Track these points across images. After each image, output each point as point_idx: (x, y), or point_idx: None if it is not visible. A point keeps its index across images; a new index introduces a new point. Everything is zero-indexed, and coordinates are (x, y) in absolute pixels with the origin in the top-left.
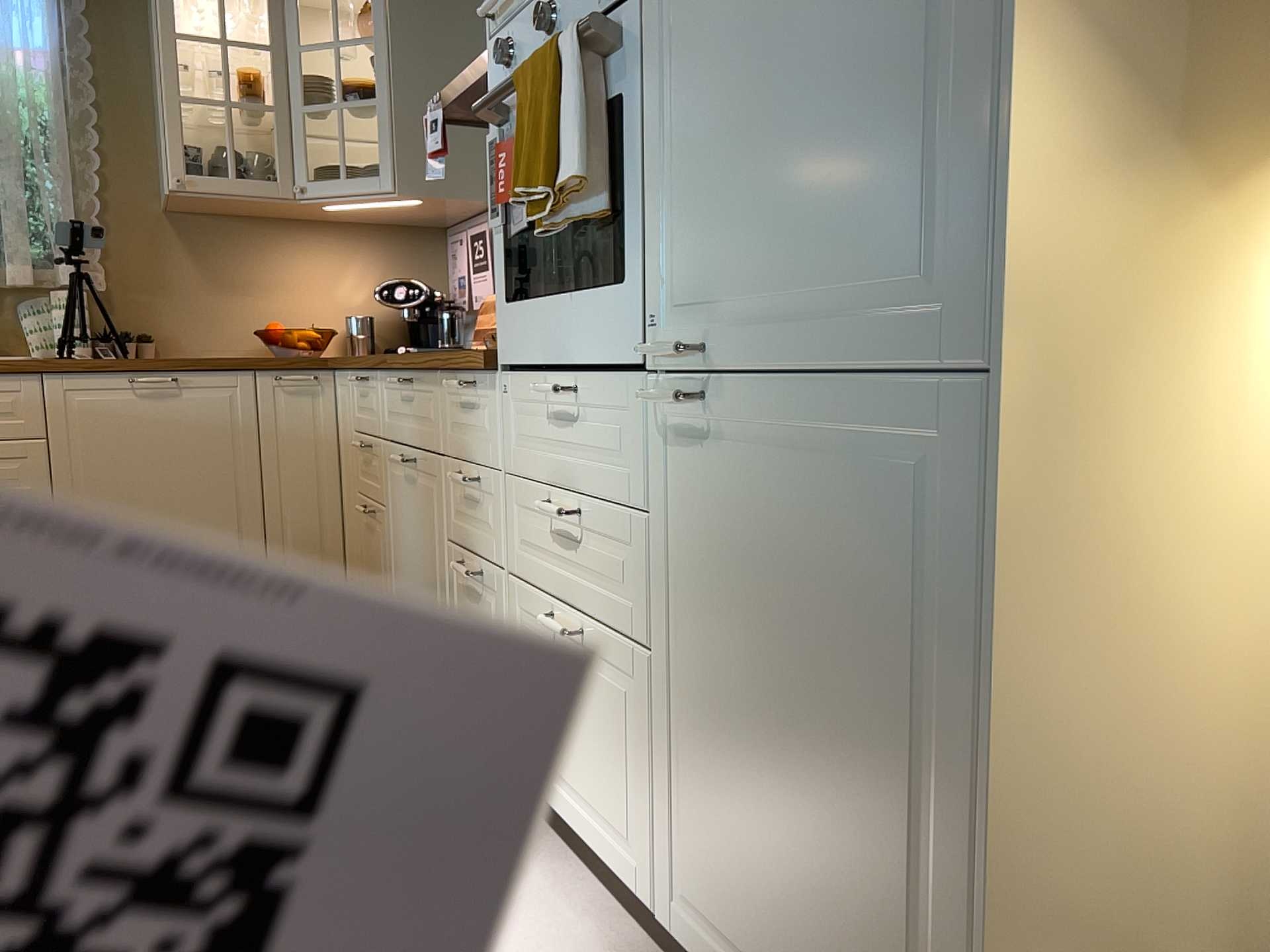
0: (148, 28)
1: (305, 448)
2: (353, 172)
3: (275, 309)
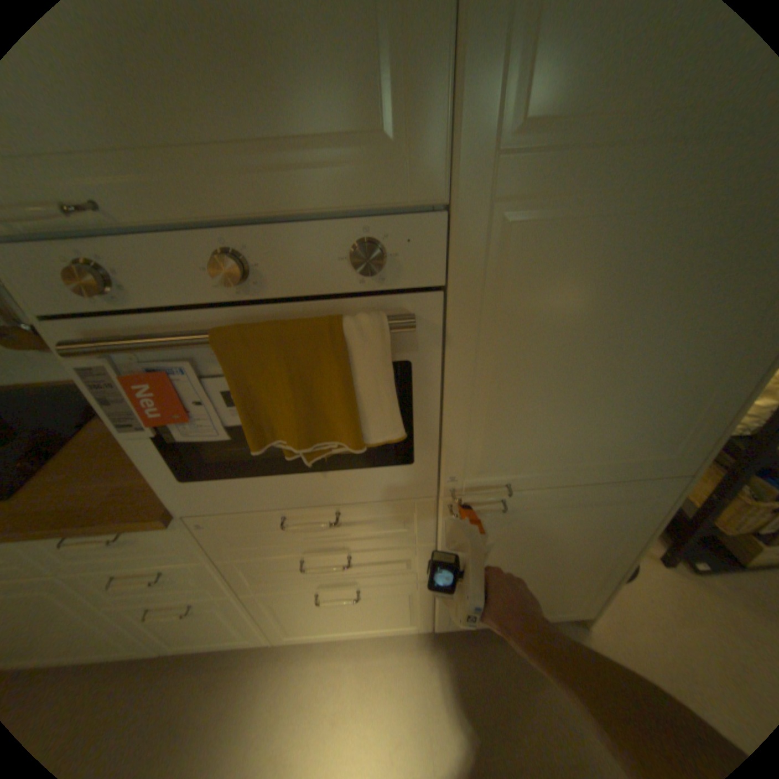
0: None
1: None
2: None
3: None
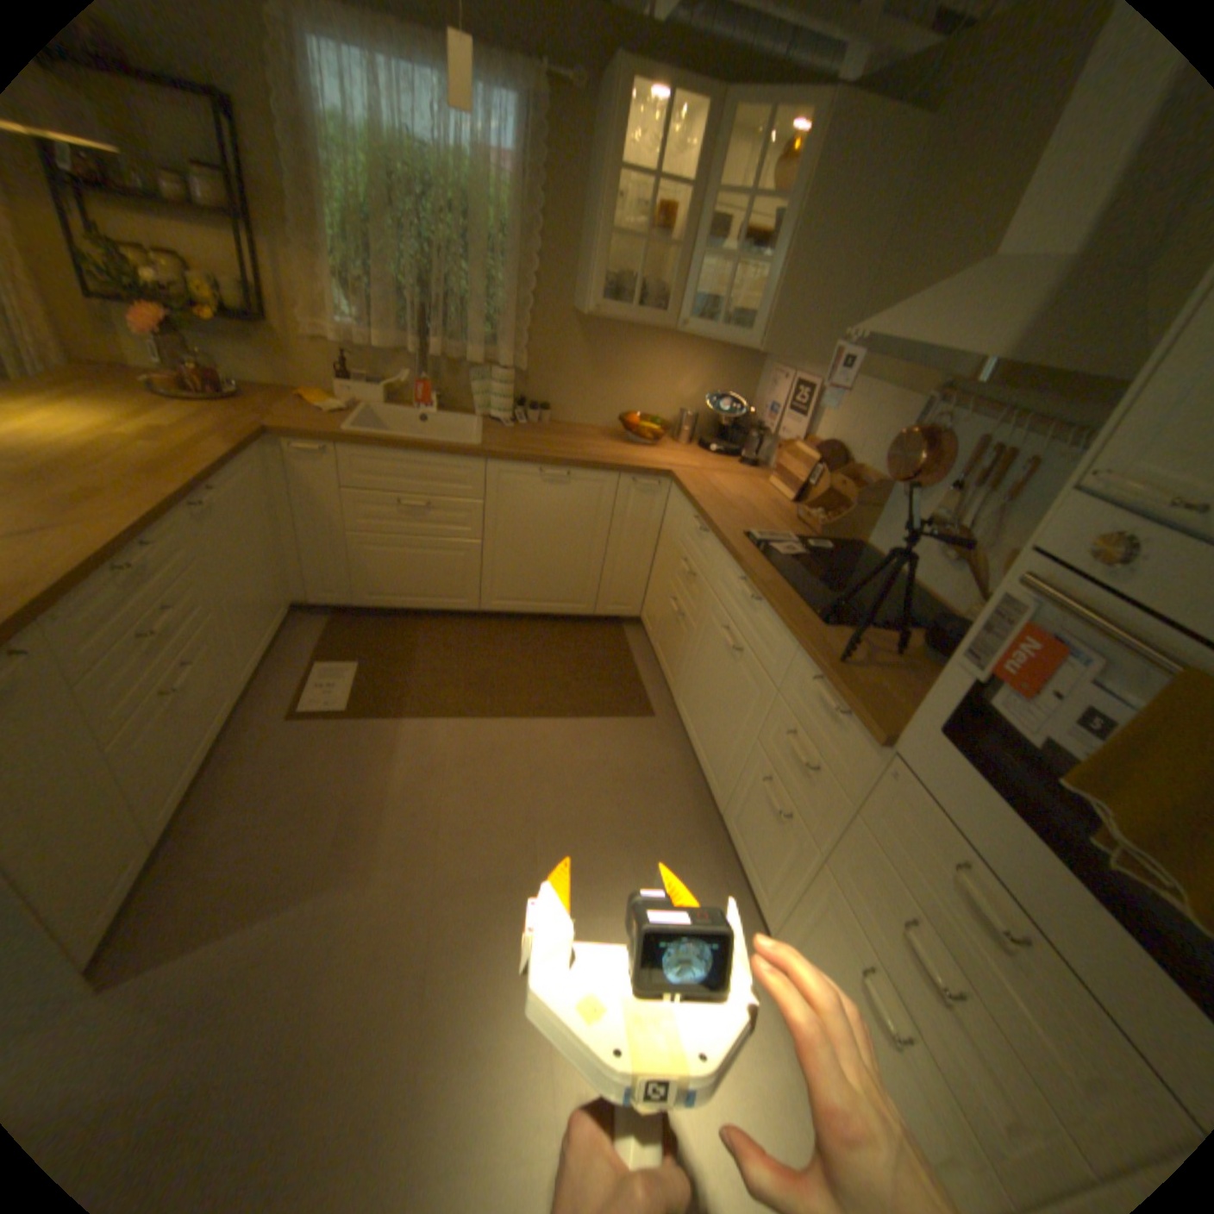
0: (593, 136)
1: (639, 529)
2: (722, 305)
3: (632, 396)
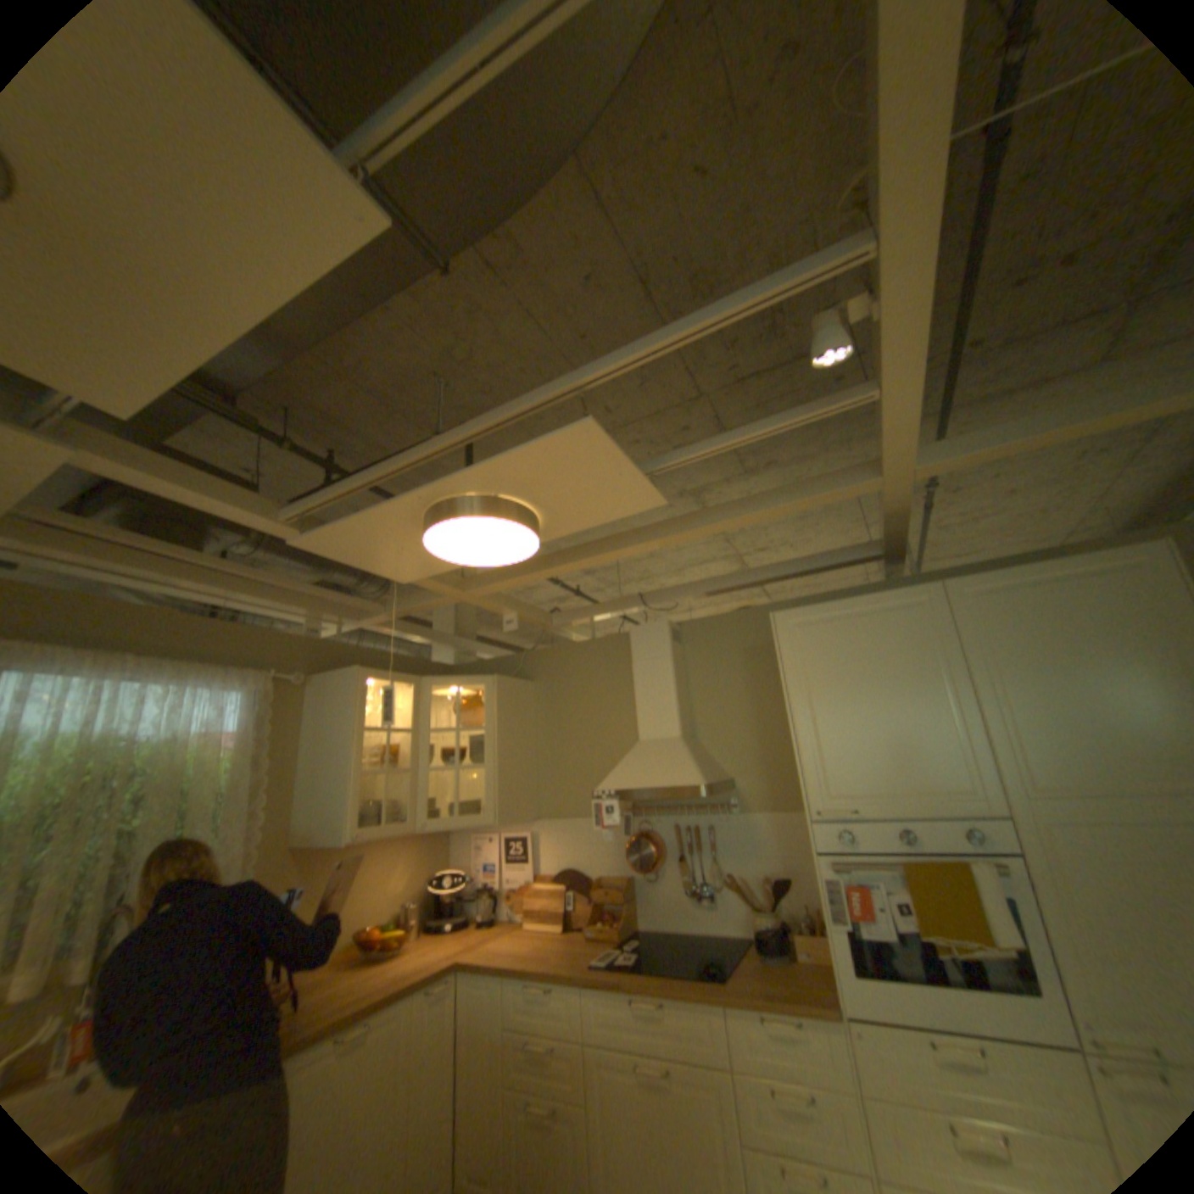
0: (300, 713)
1: (436, 1056)
2: (431, 804)
3: (349, 915)
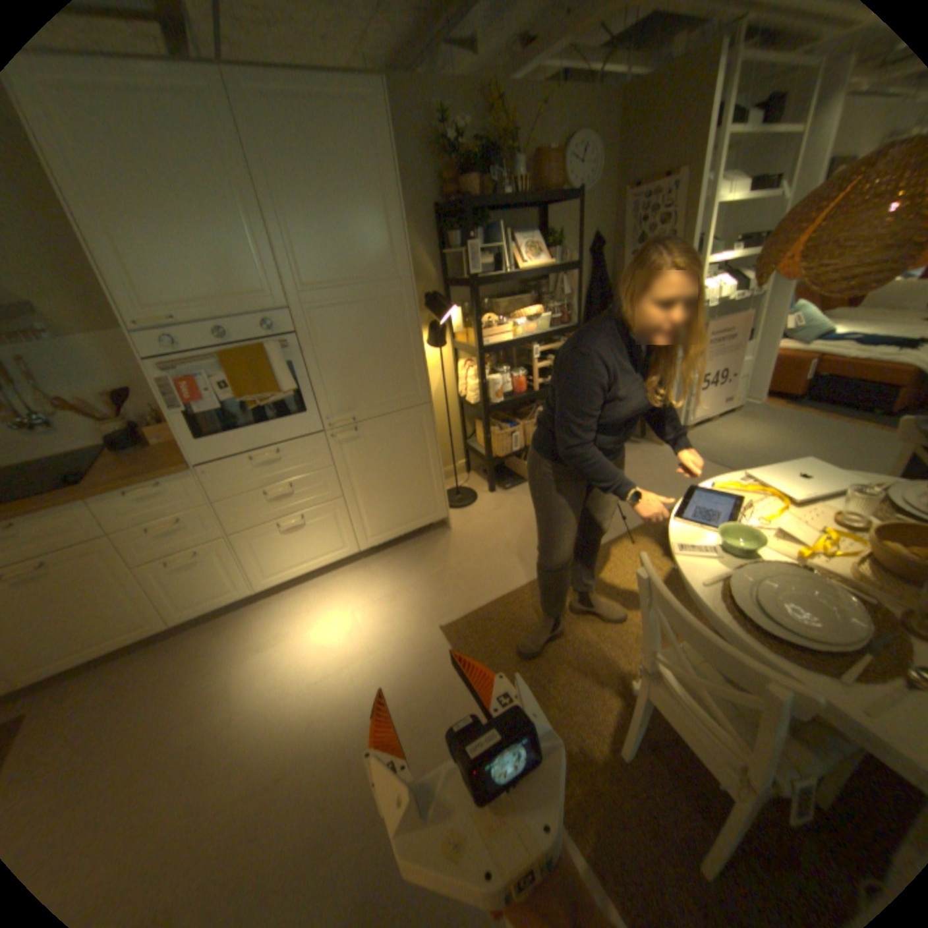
0: None
1: None
2: None
3: None
